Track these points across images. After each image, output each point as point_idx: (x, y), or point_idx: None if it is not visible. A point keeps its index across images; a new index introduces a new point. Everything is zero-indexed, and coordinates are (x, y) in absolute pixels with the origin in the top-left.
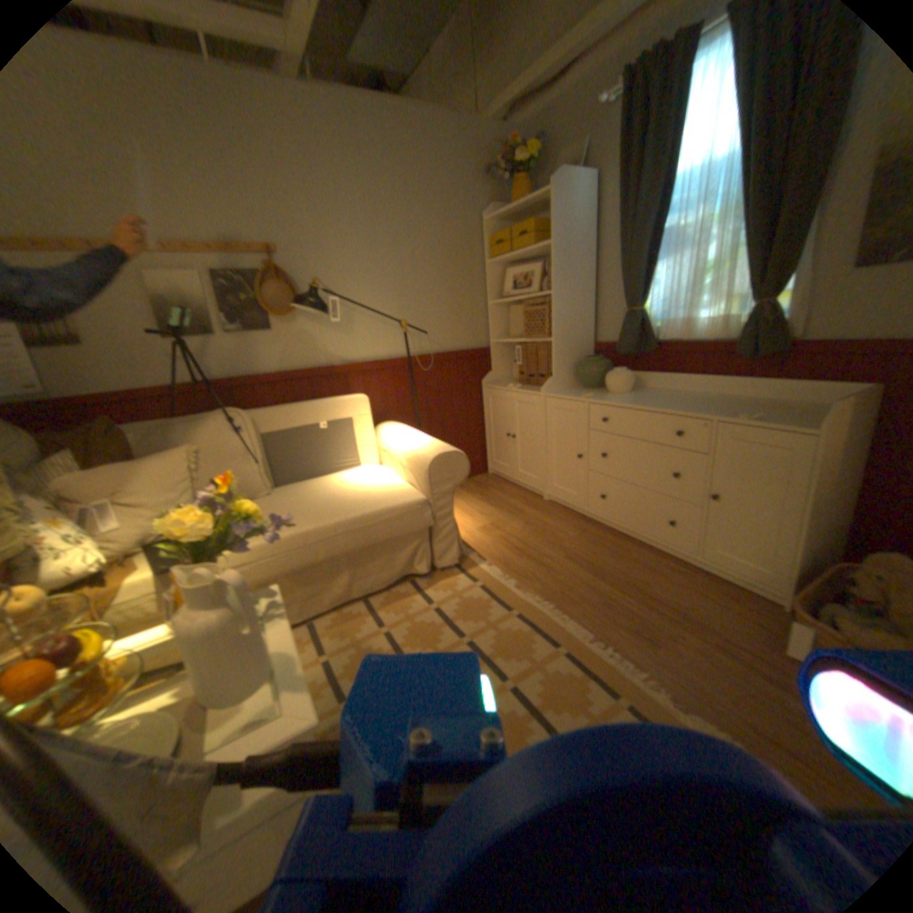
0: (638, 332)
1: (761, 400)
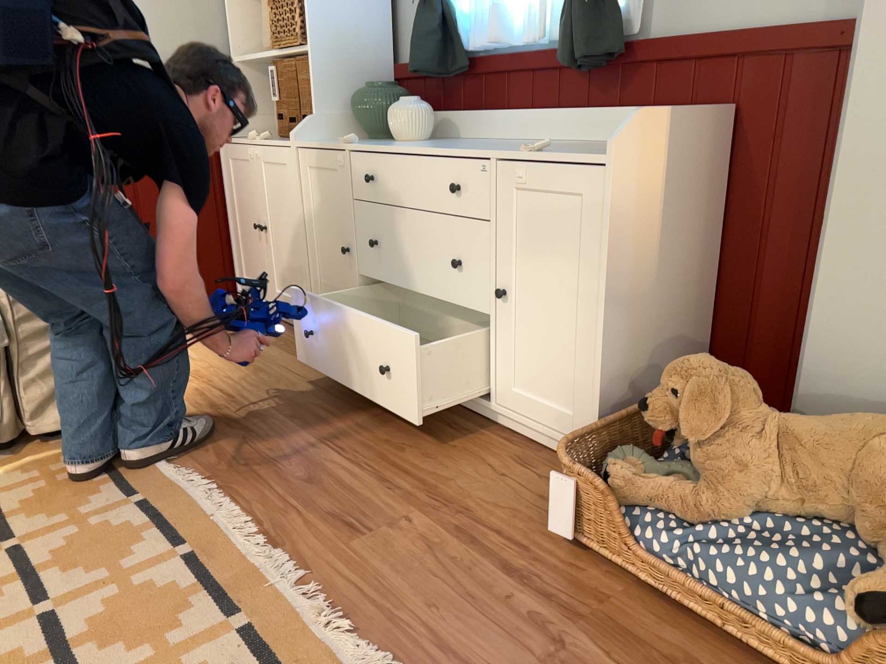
0: (435, 38)
1: (590, 144)
